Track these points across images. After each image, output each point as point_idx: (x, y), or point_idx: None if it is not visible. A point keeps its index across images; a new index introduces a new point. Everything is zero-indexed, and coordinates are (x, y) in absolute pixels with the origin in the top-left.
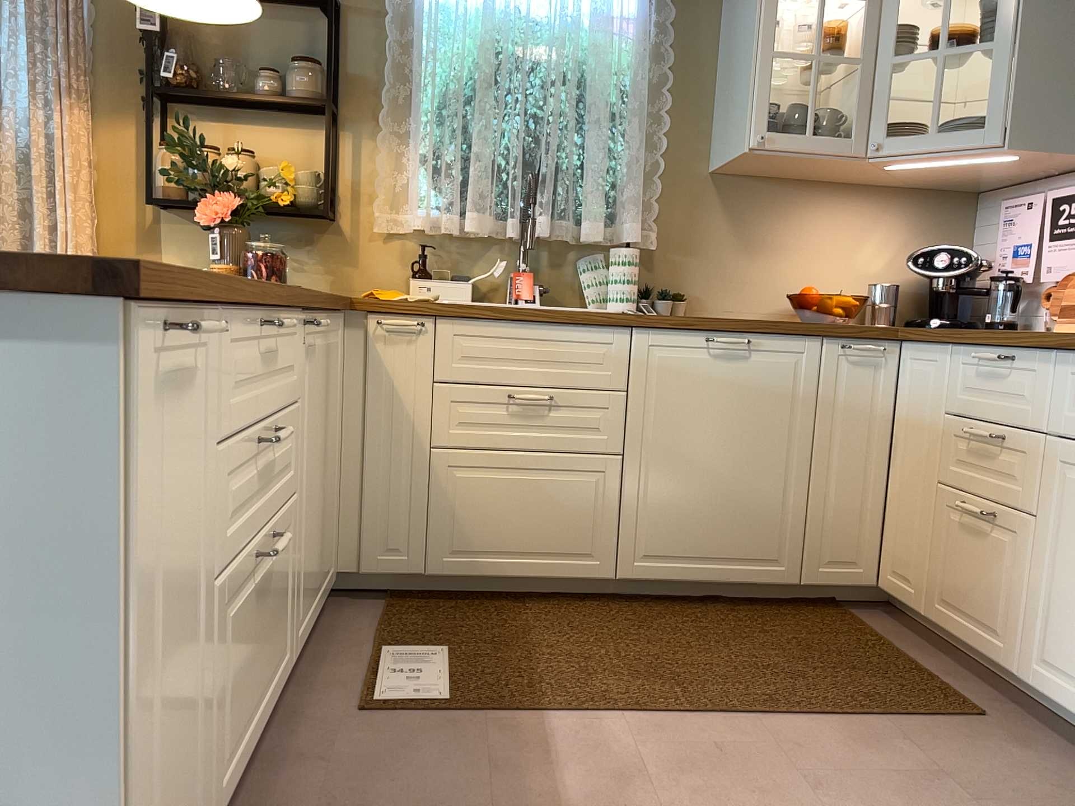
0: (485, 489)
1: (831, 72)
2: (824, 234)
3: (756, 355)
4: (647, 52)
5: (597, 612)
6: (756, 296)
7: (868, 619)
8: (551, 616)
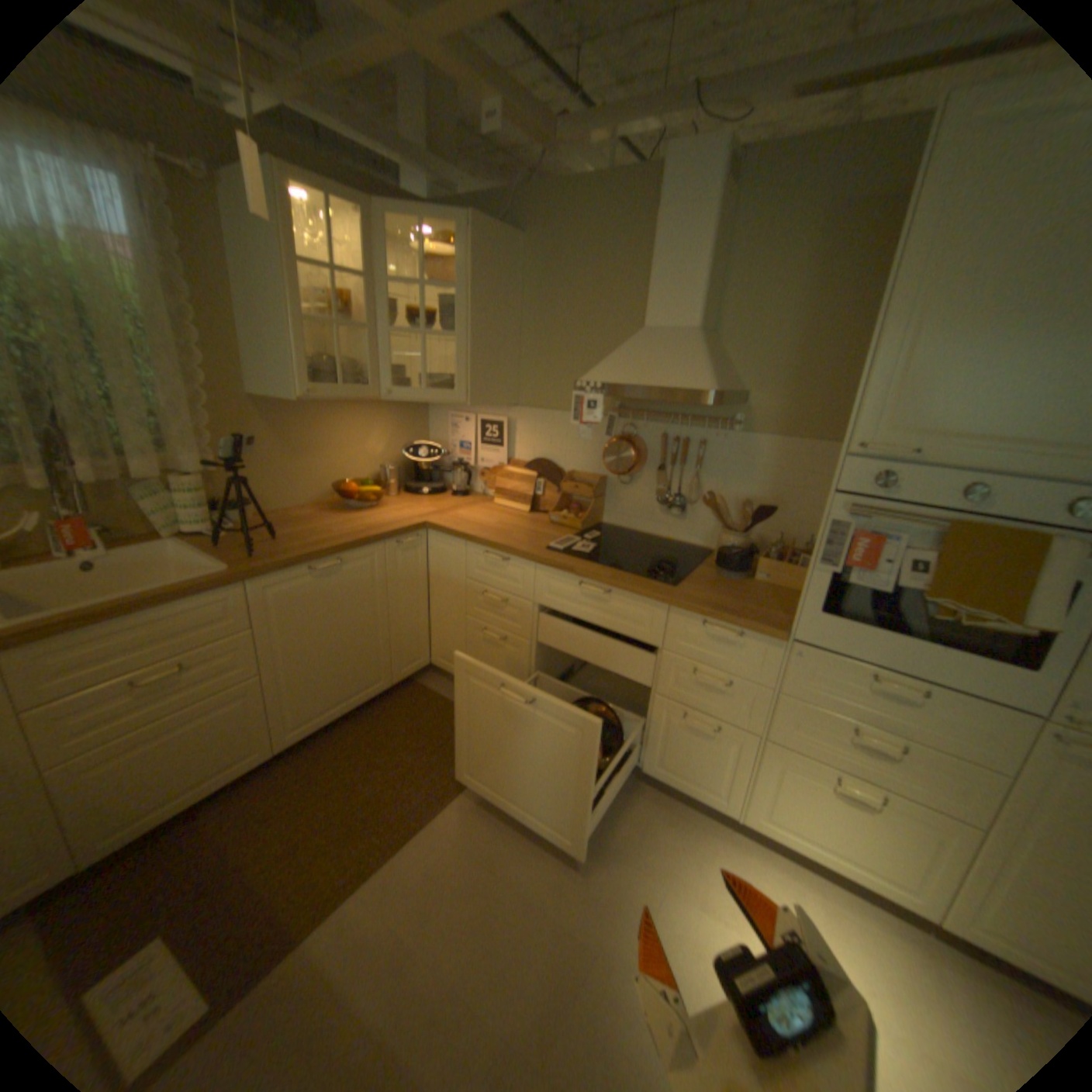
0: (130, 770)
1: (336, 322)
2: (344, 437)
3: (344, 569)
4: (156, 286)
5: (267, 790)
6: (304, 489)
7: (429, 686)
8: (232, 821)
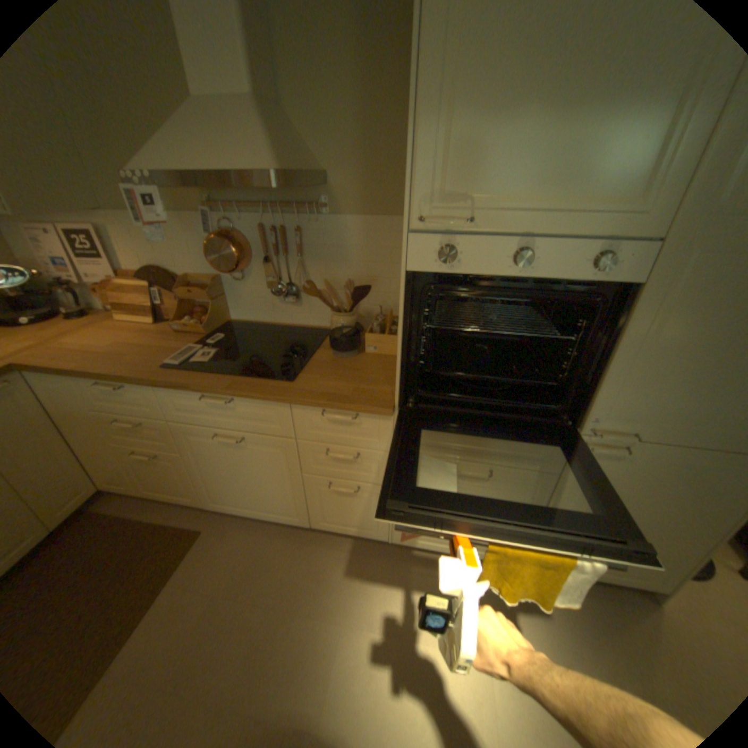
0: None
1: None
2: None
3: None
4: None
5: None
6: None
7: (103, 509)
8: None
